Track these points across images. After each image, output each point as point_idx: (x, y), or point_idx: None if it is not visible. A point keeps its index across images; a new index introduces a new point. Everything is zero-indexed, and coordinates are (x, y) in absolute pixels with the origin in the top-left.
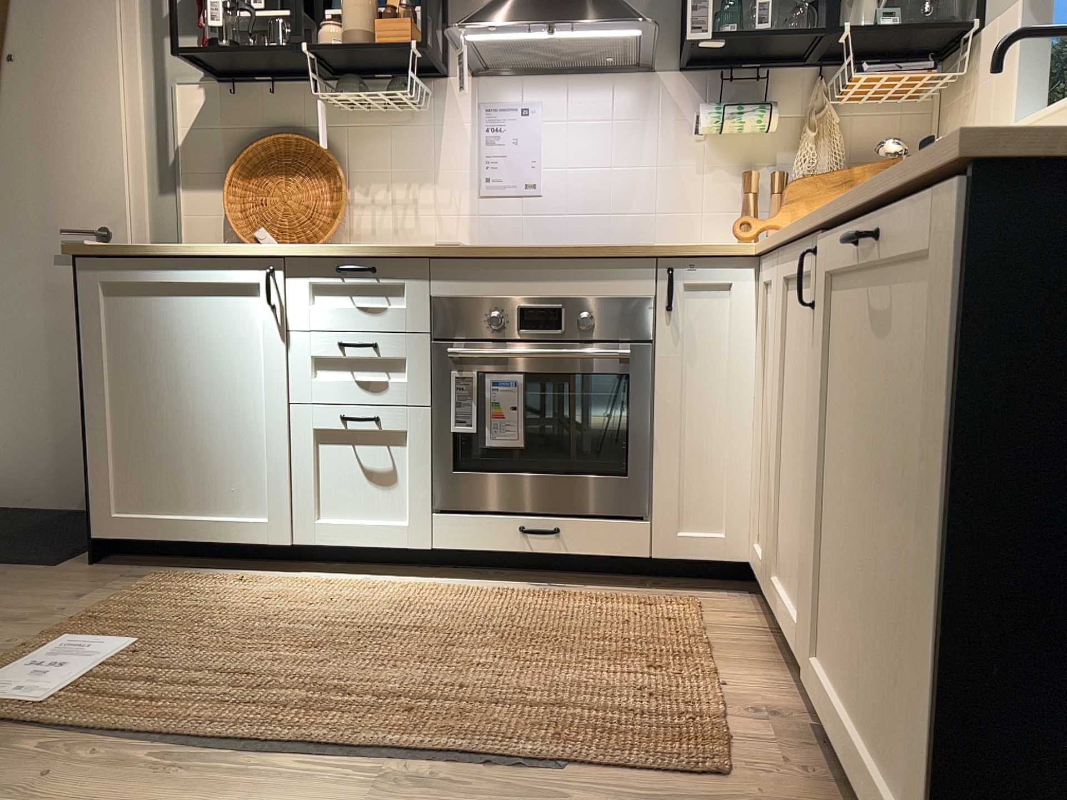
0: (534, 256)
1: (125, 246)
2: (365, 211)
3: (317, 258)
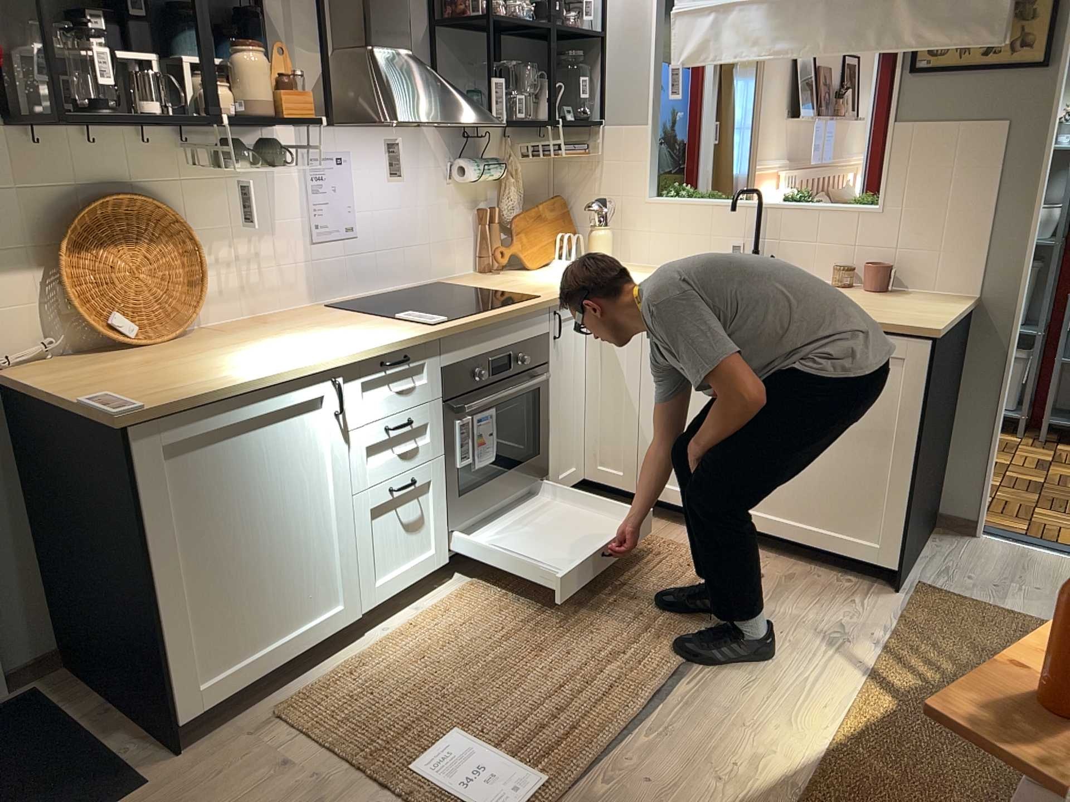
0: (498, 320)
1: (191, 396)
2: (213, 272)
3: (368, 359)
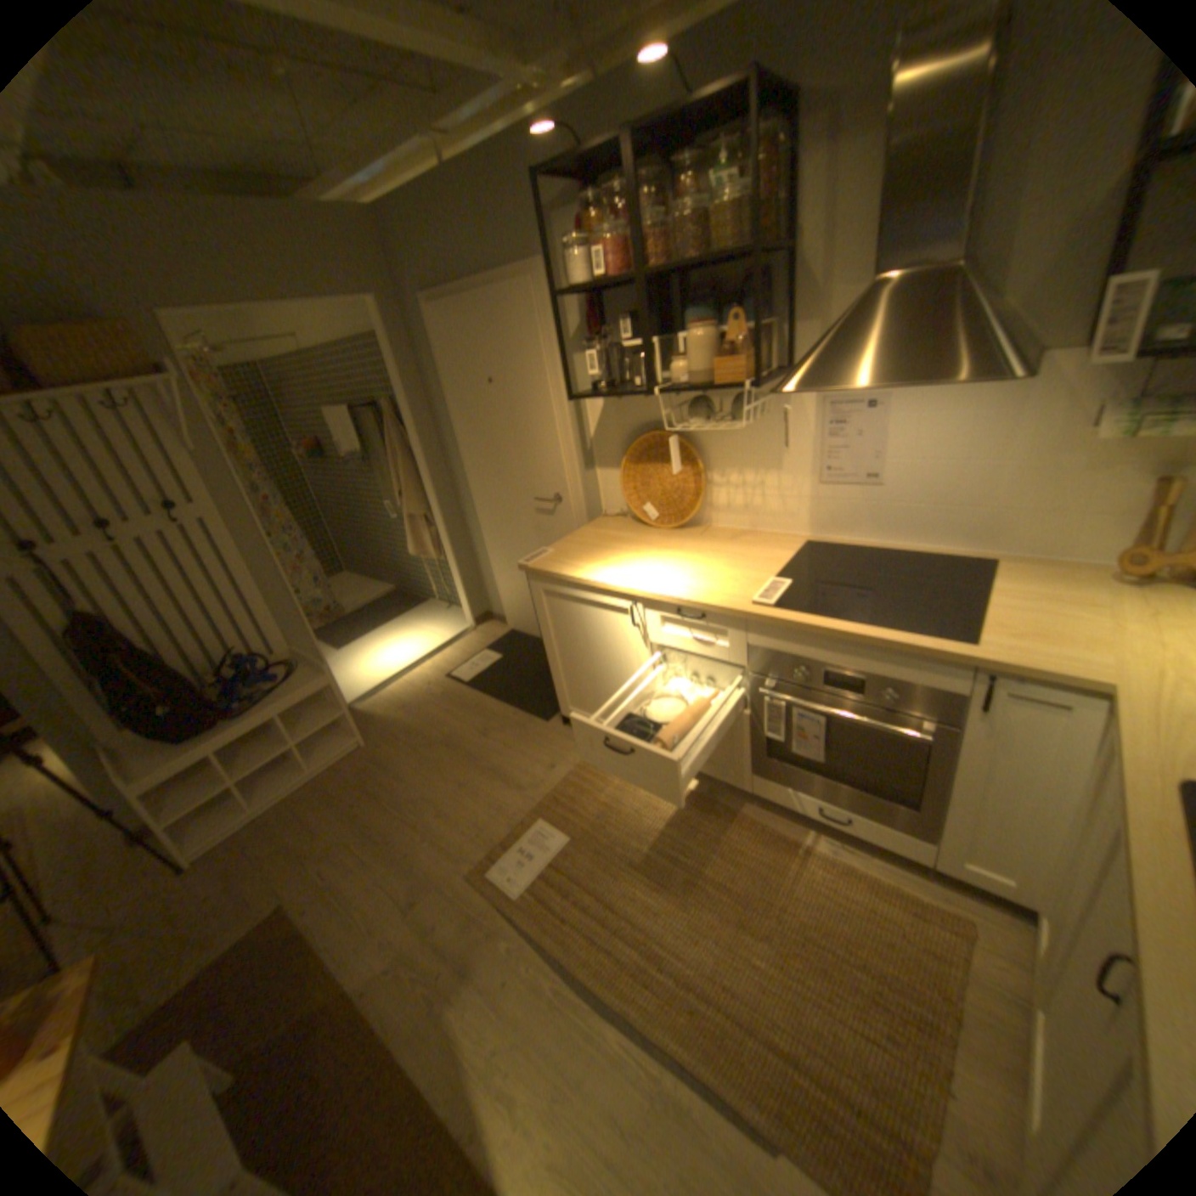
0: (839, 636)
1: (549, 570)
2: (722, 489)
3: (663, 601)
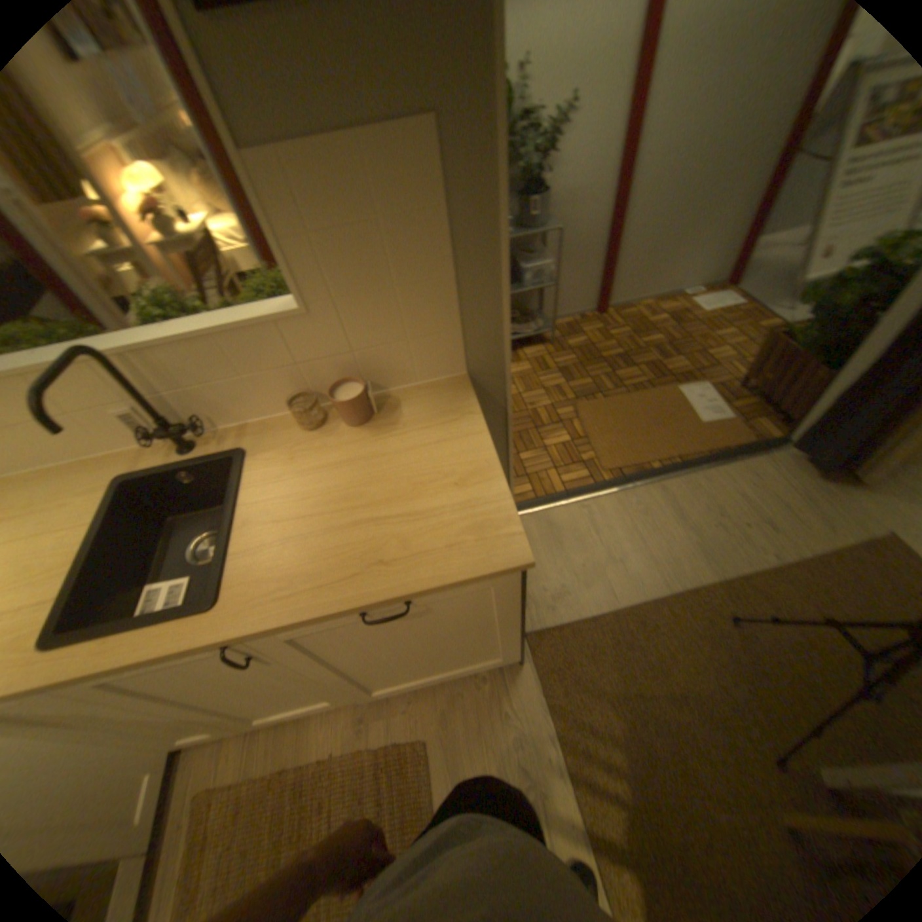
0: None
1: None
2: None
3: None
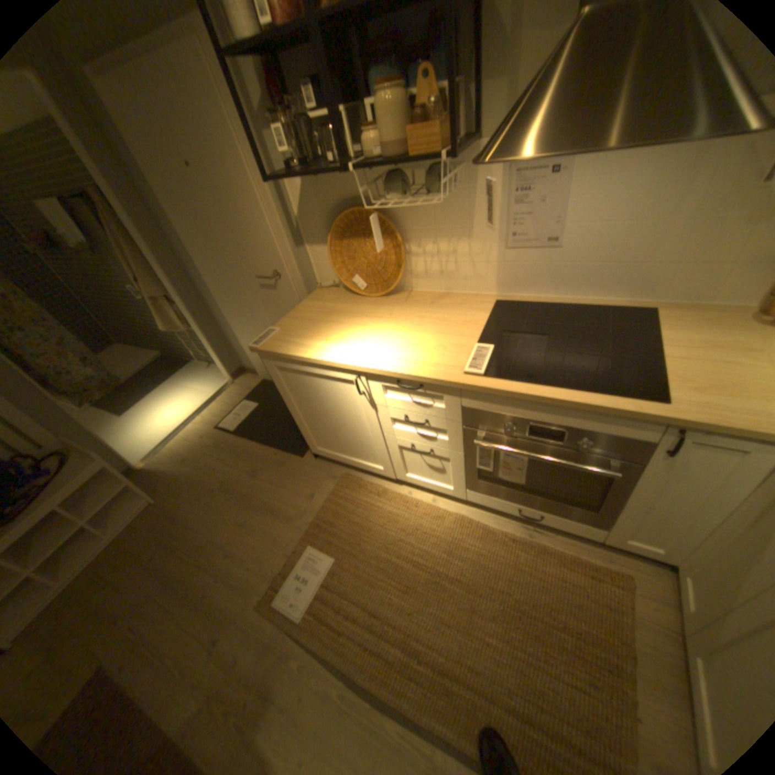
0: (546, 401)
1: (278, 351)
2: (420, 258)
3: (384, 374)
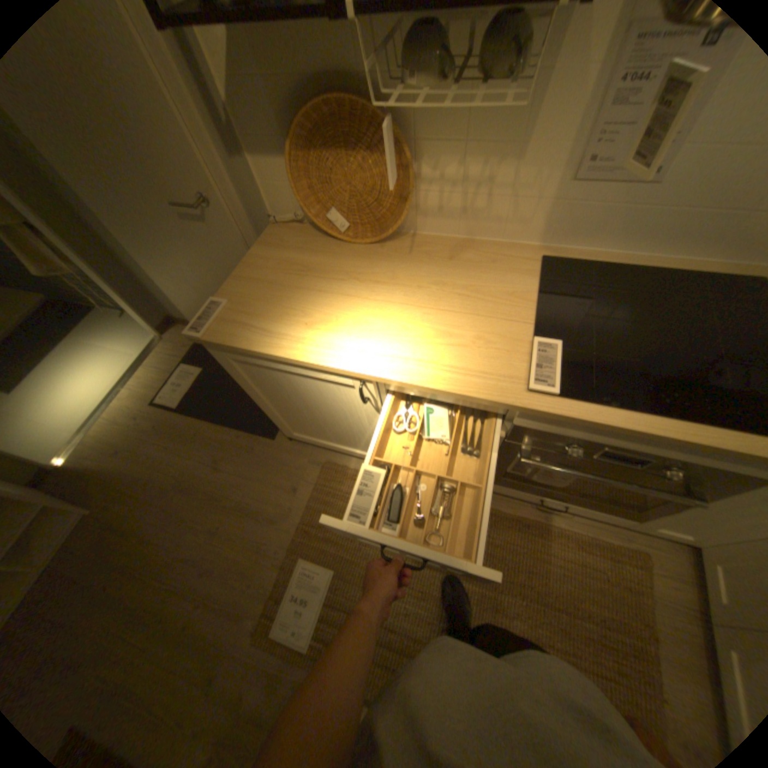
0: (651, 436)
1: (233, 343)
2: (435, 185)
3: (405, 385)
